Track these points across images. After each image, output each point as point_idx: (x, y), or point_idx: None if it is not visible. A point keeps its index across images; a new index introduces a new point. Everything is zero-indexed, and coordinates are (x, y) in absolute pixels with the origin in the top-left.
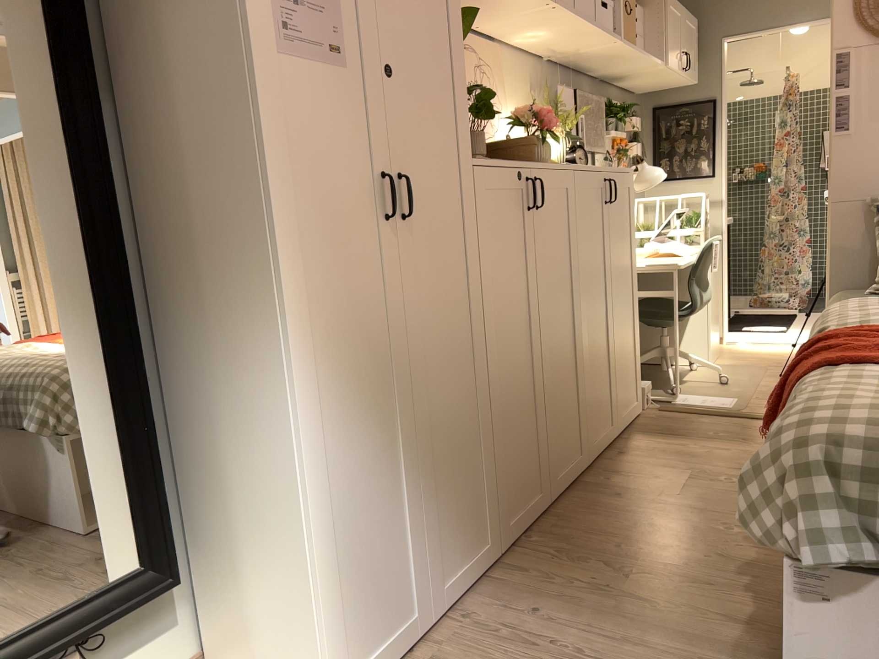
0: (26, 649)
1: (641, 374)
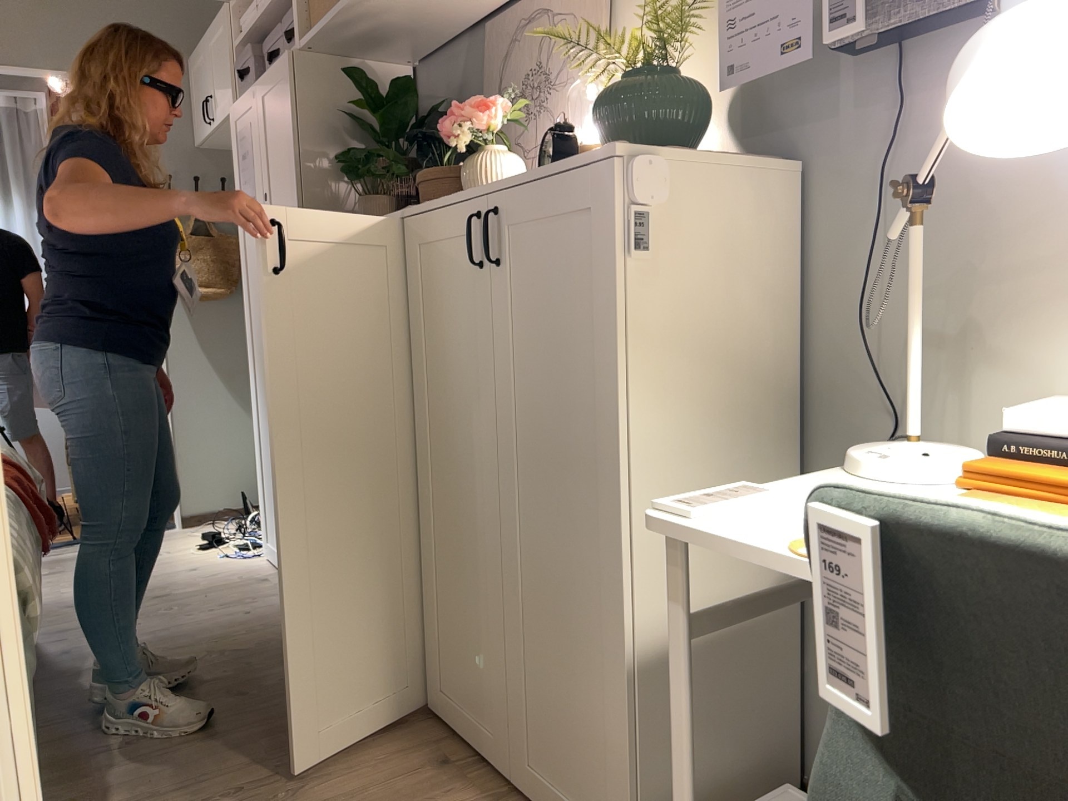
0: None
1: (630, 793)
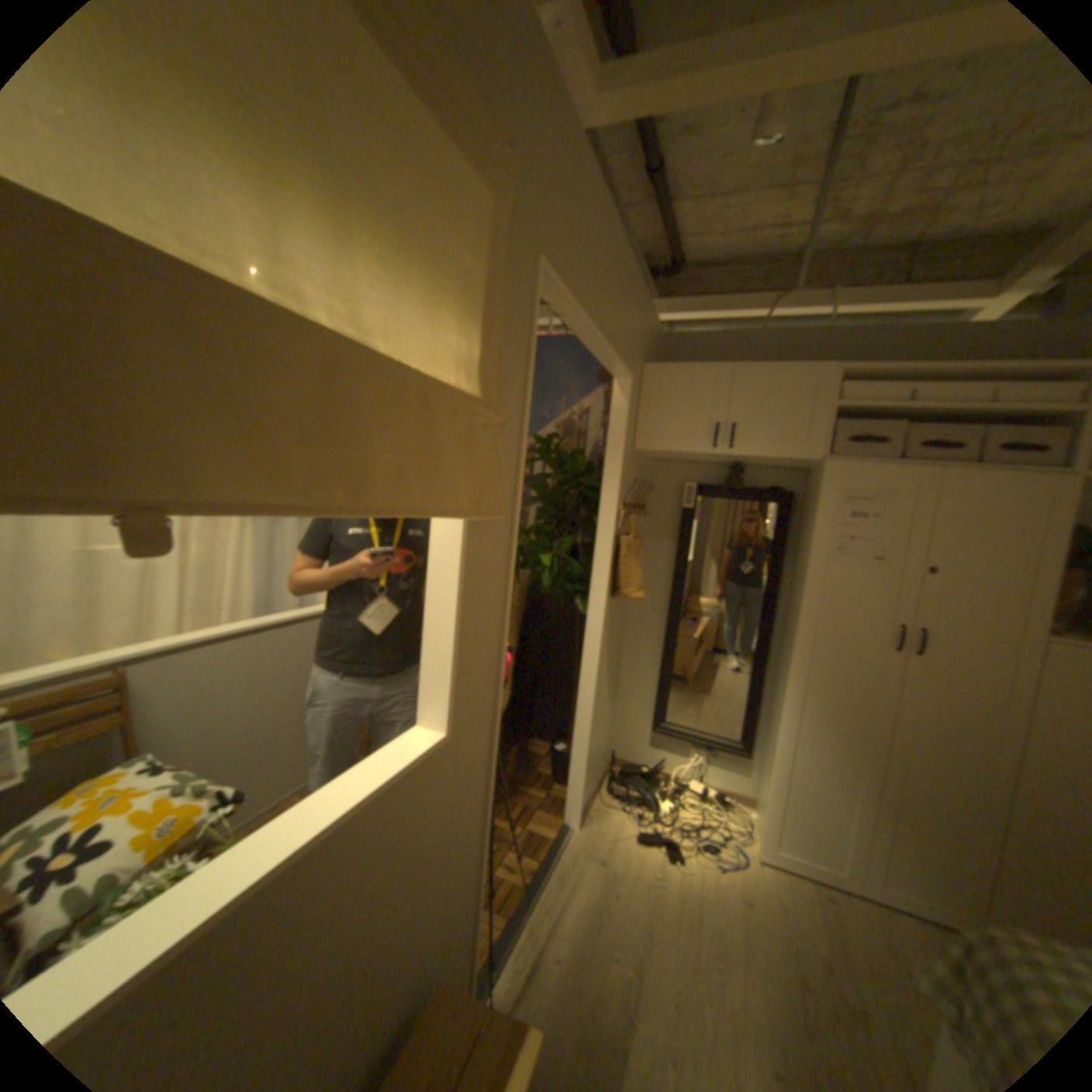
0: (694, 737)
1: None
